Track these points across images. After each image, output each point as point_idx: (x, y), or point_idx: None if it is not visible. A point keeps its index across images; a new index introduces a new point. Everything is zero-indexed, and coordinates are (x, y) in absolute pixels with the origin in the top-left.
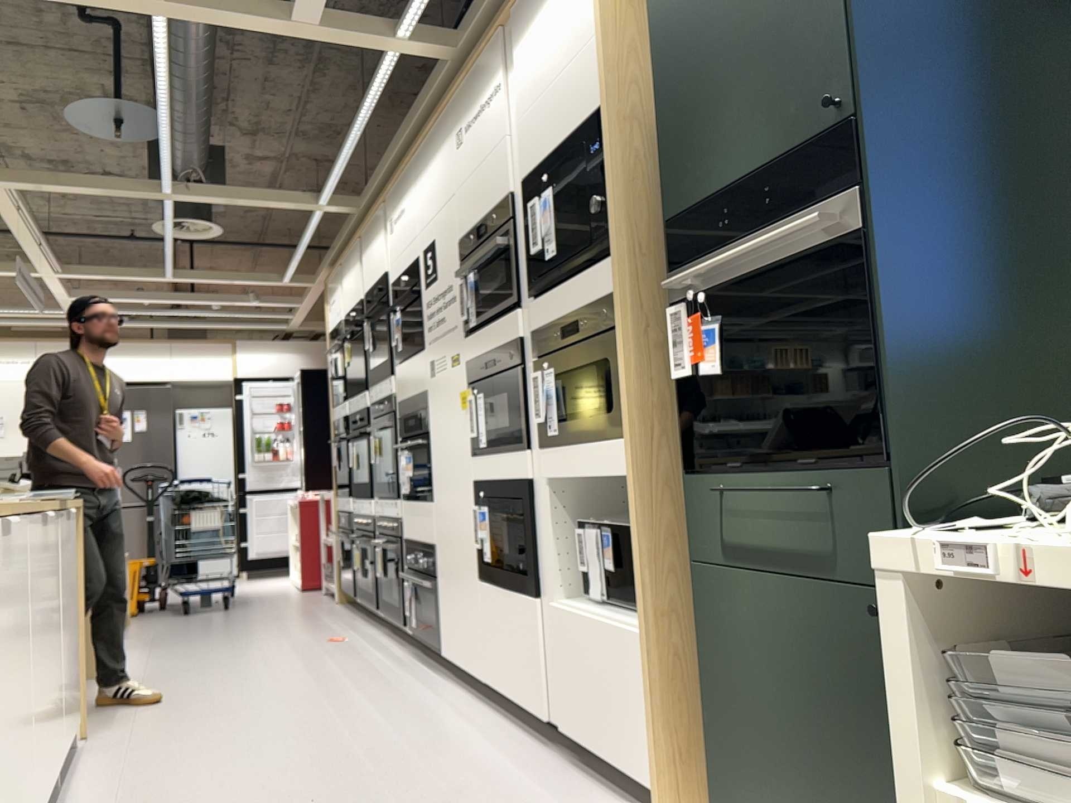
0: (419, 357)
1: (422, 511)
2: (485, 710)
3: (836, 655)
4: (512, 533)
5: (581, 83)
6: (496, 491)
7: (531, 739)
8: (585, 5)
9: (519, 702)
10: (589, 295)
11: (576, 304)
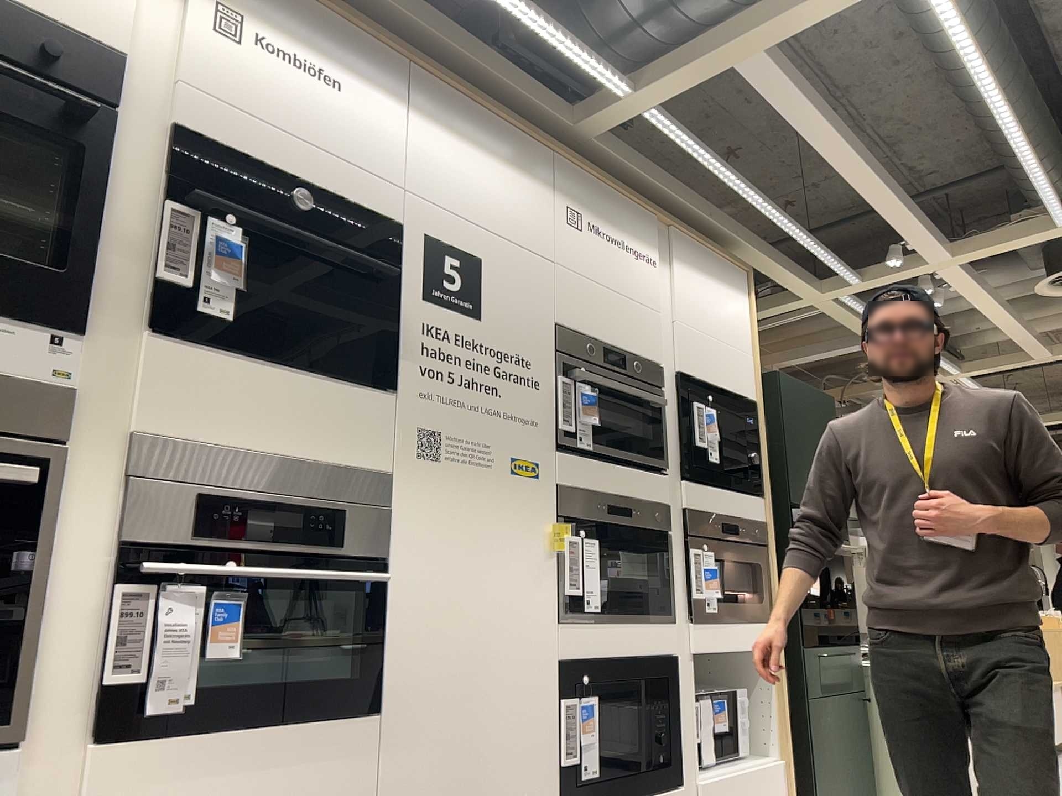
0: (367, 397)
1: (303, 747)
2: None
3: (847, 725)
4: (643, 720)
5: (738, 367)
6: (618, 670)
7: None
8: (741, 326)
9: None
10: (742, 511)
11: (732, 511)
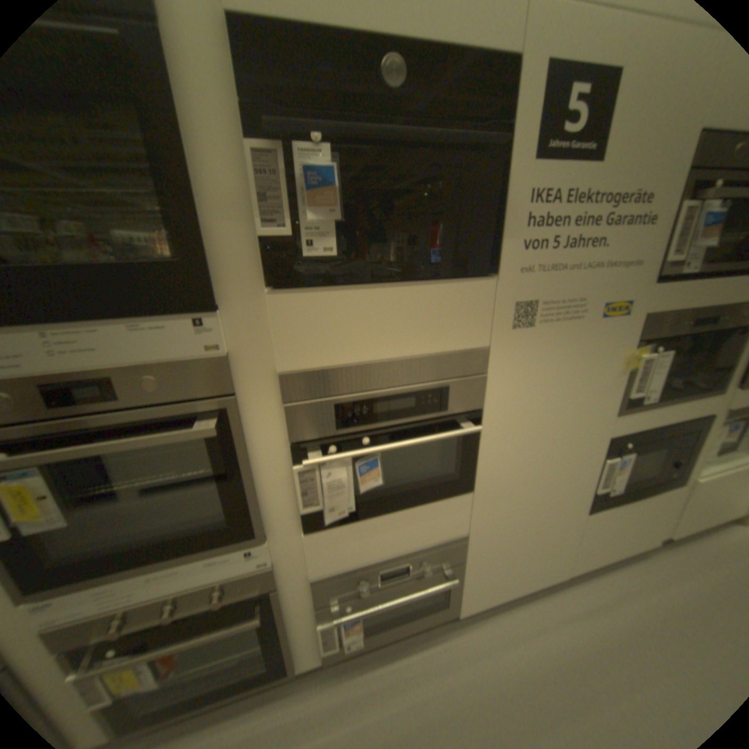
0: (470, 289)
1: (424, 516)
2: (568, 595)
3: None
4: (670, 459)
5: None
6: (660, 435)
7: (631, 568)
8: None
9: (628, 557)
10: None
11: None
